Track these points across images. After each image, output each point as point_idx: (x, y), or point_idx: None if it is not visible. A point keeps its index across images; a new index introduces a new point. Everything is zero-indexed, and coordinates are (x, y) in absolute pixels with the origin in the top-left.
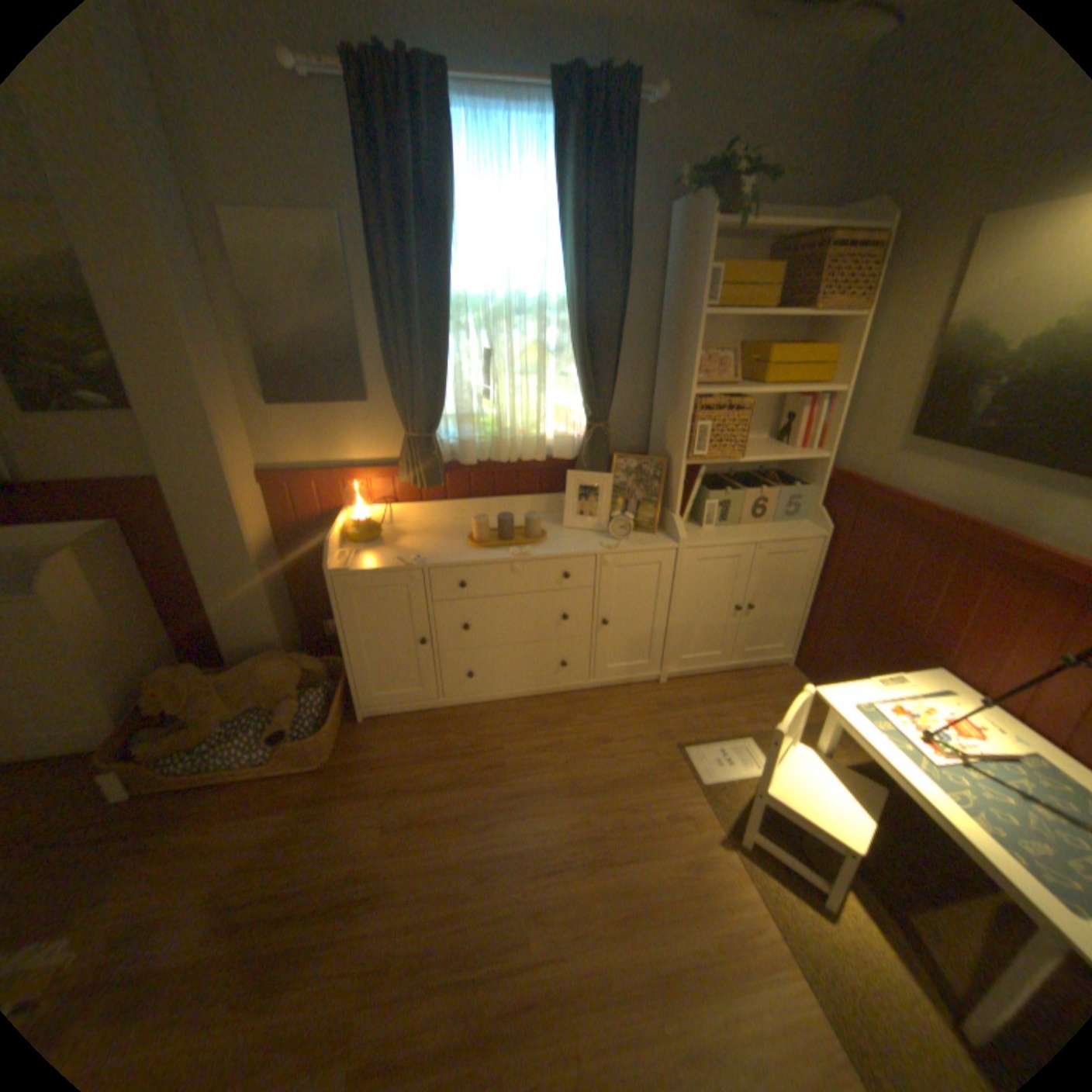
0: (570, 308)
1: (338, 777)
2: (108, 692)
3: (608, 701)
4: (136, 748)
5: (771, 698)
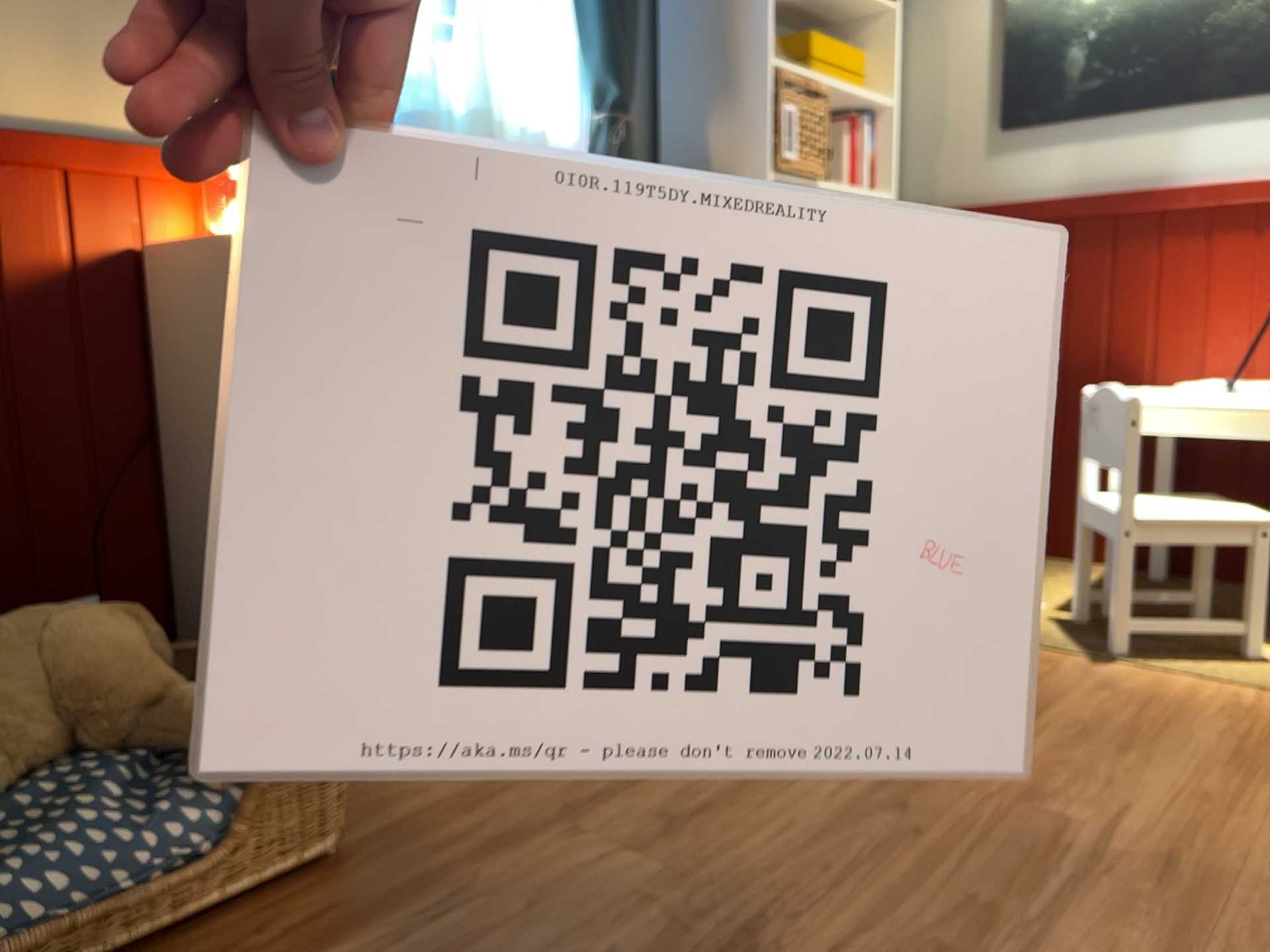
0: None
1: (400, 846)
2: None
3: None
4: None
5: None
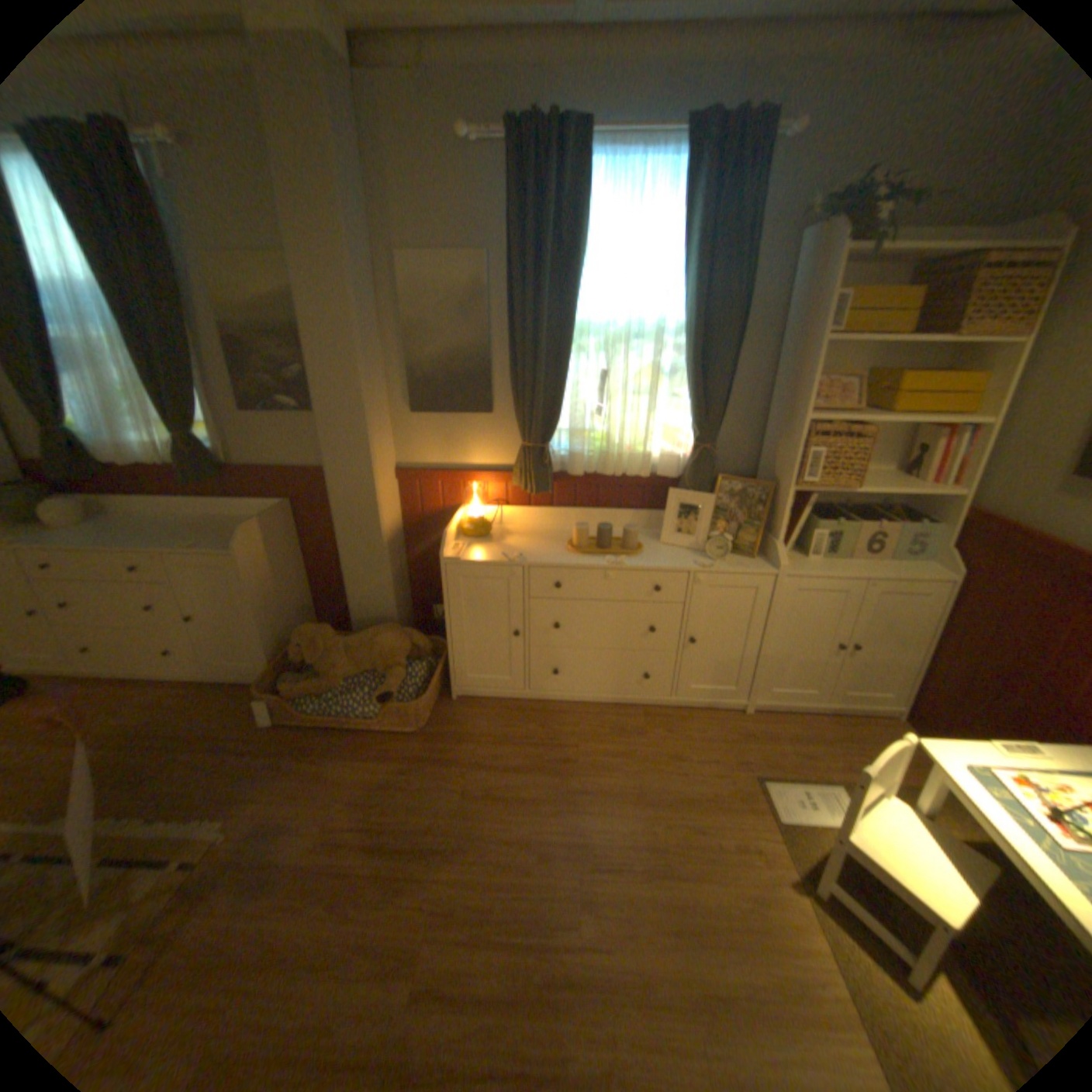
0: (687, 333)
1: (431, 743)
2: (267, 638)
3: (688, 722)
4: (281, 686)
5: (873, 751)
